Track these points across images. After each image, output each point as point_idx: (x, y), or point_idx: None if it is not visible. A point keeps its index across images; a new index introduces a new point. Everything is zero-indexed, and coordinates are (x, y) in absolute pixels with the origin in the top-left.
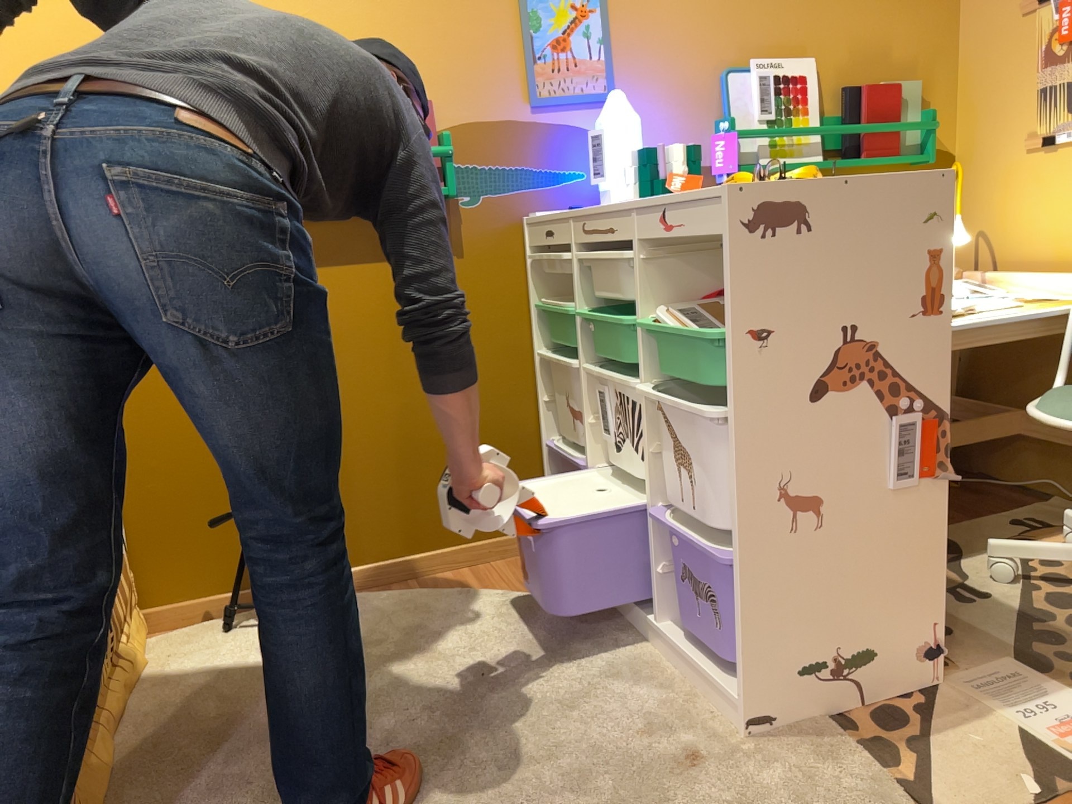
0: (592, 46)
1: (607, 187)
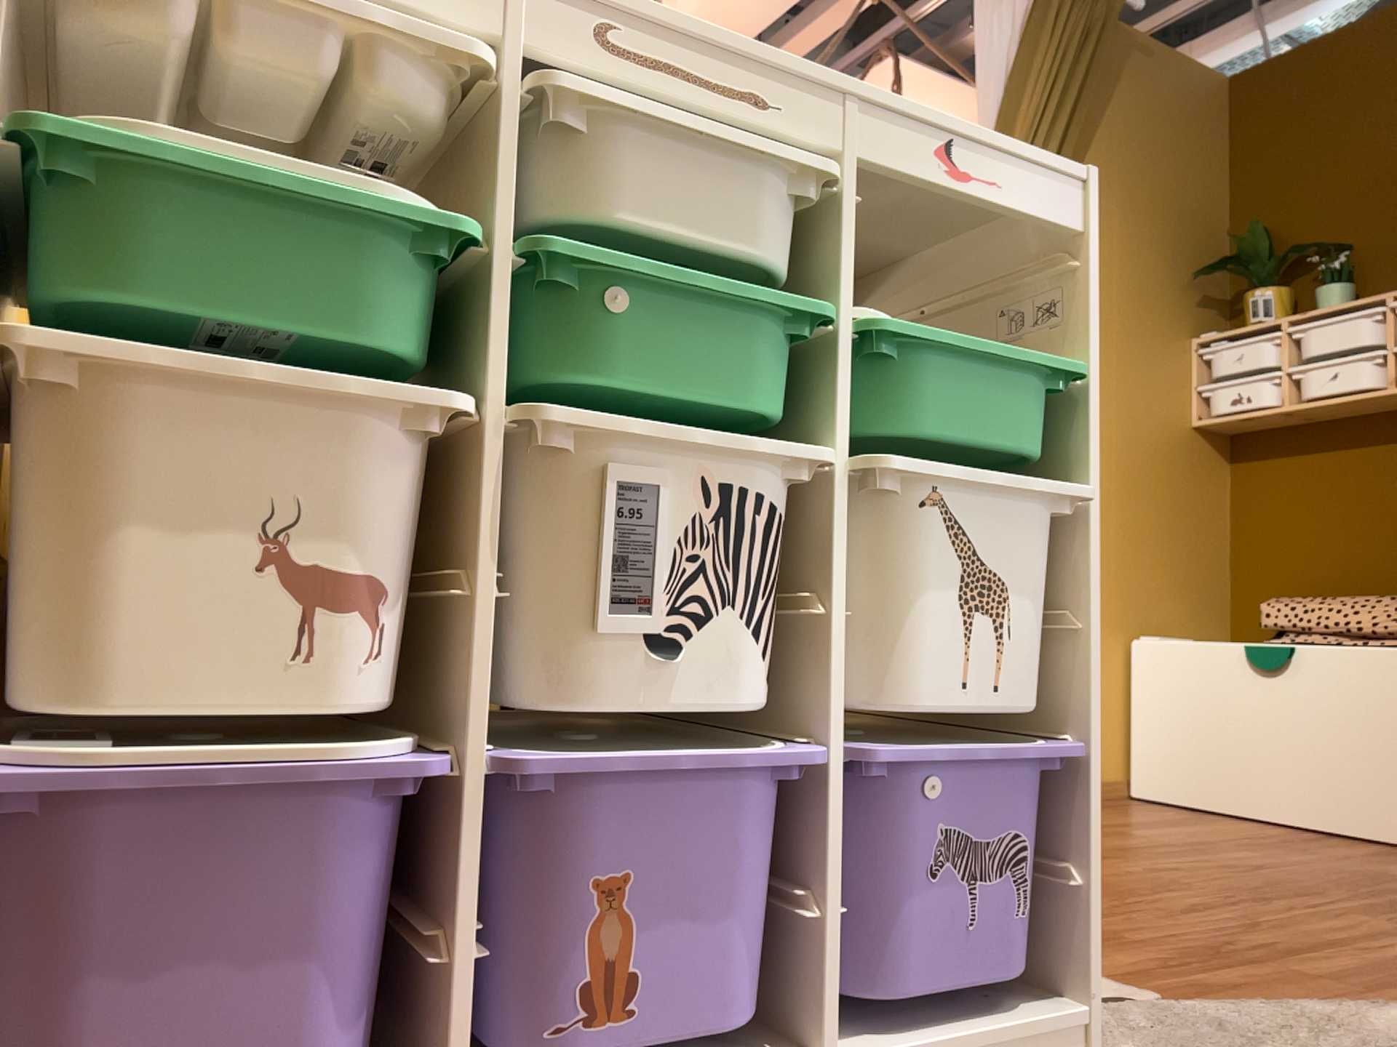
0: None
1: None
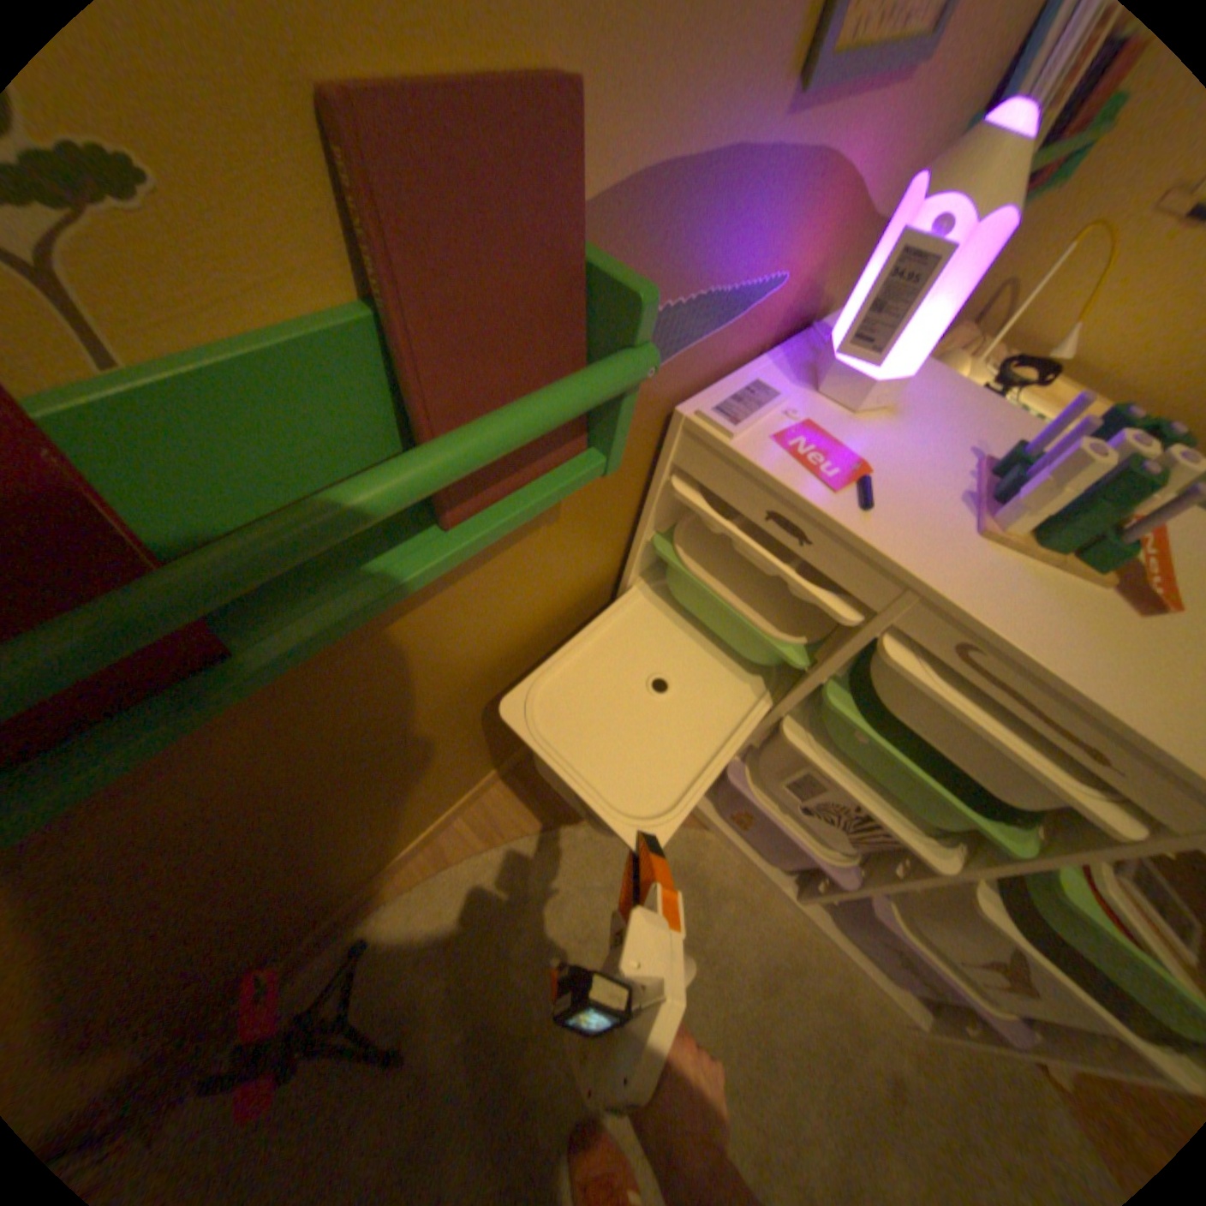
0: None
1: (861, 361)
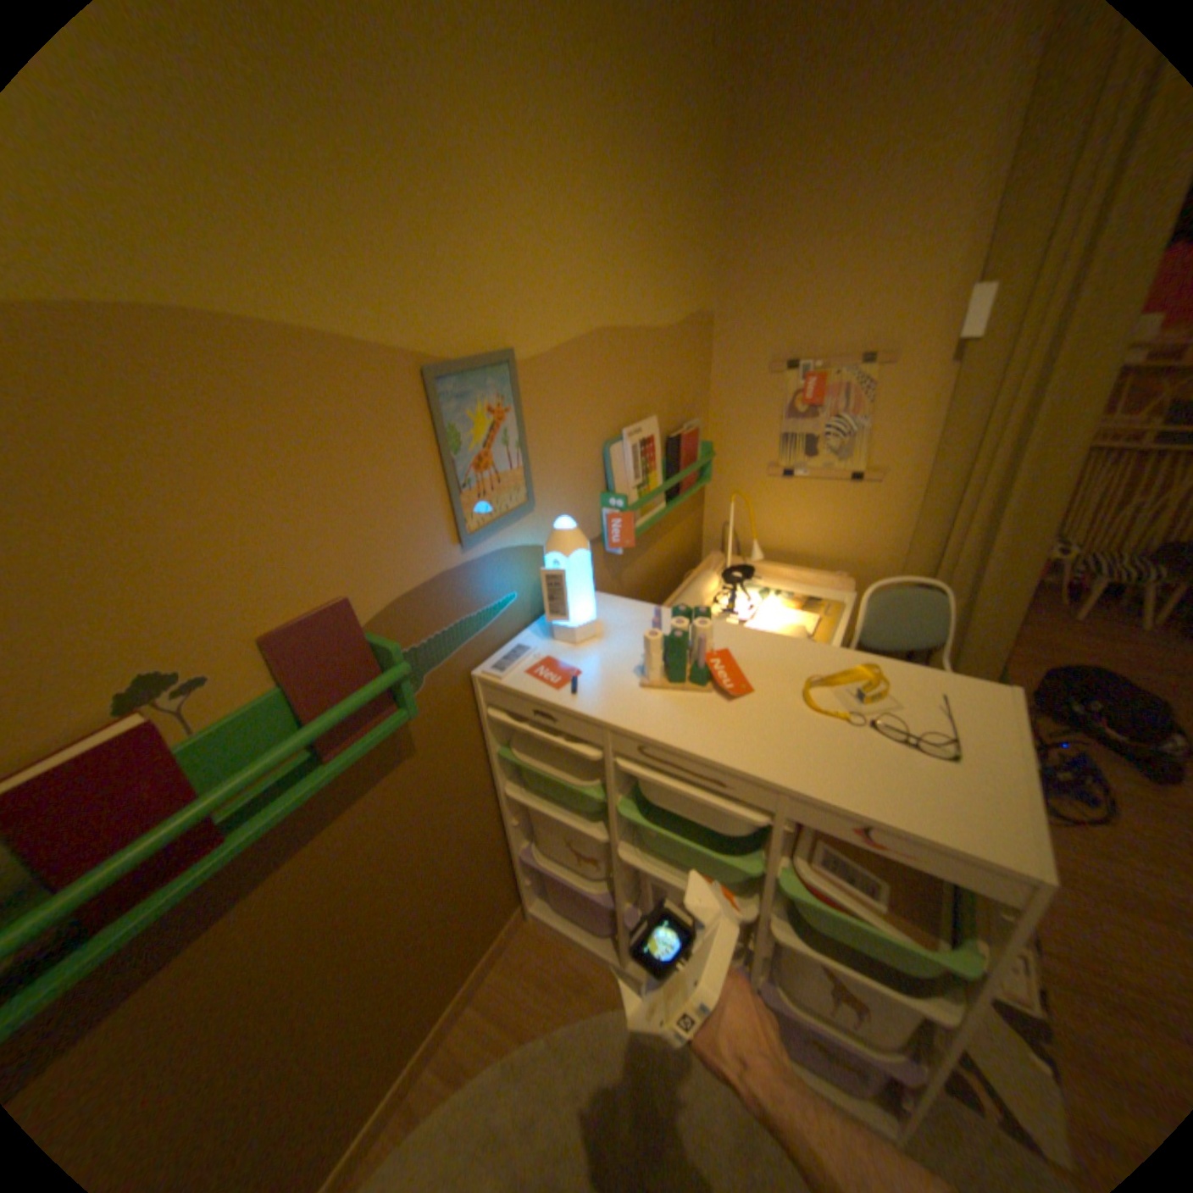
0: (513, 451)
1: (564, 621)
